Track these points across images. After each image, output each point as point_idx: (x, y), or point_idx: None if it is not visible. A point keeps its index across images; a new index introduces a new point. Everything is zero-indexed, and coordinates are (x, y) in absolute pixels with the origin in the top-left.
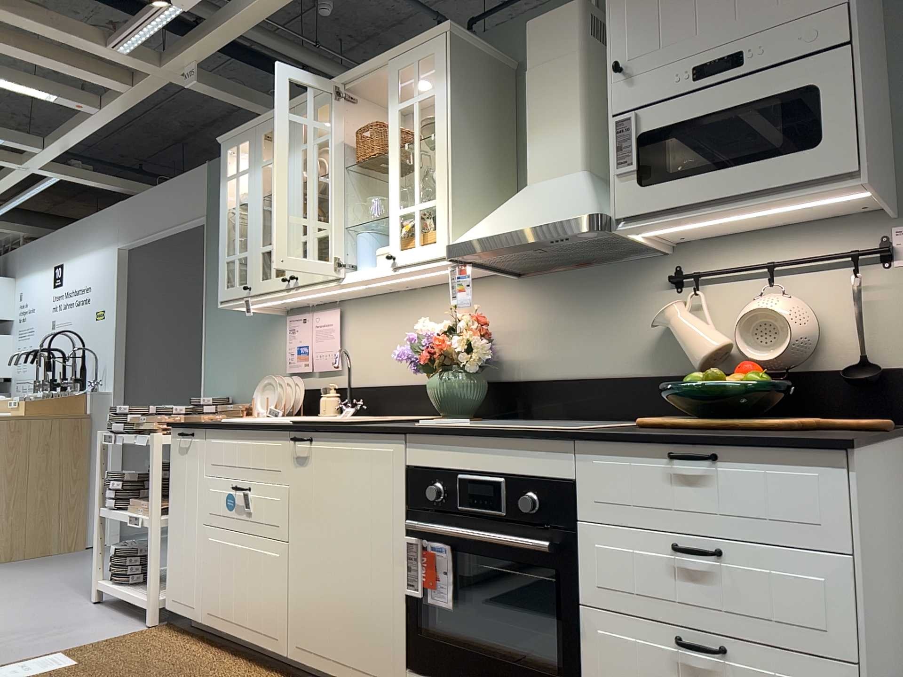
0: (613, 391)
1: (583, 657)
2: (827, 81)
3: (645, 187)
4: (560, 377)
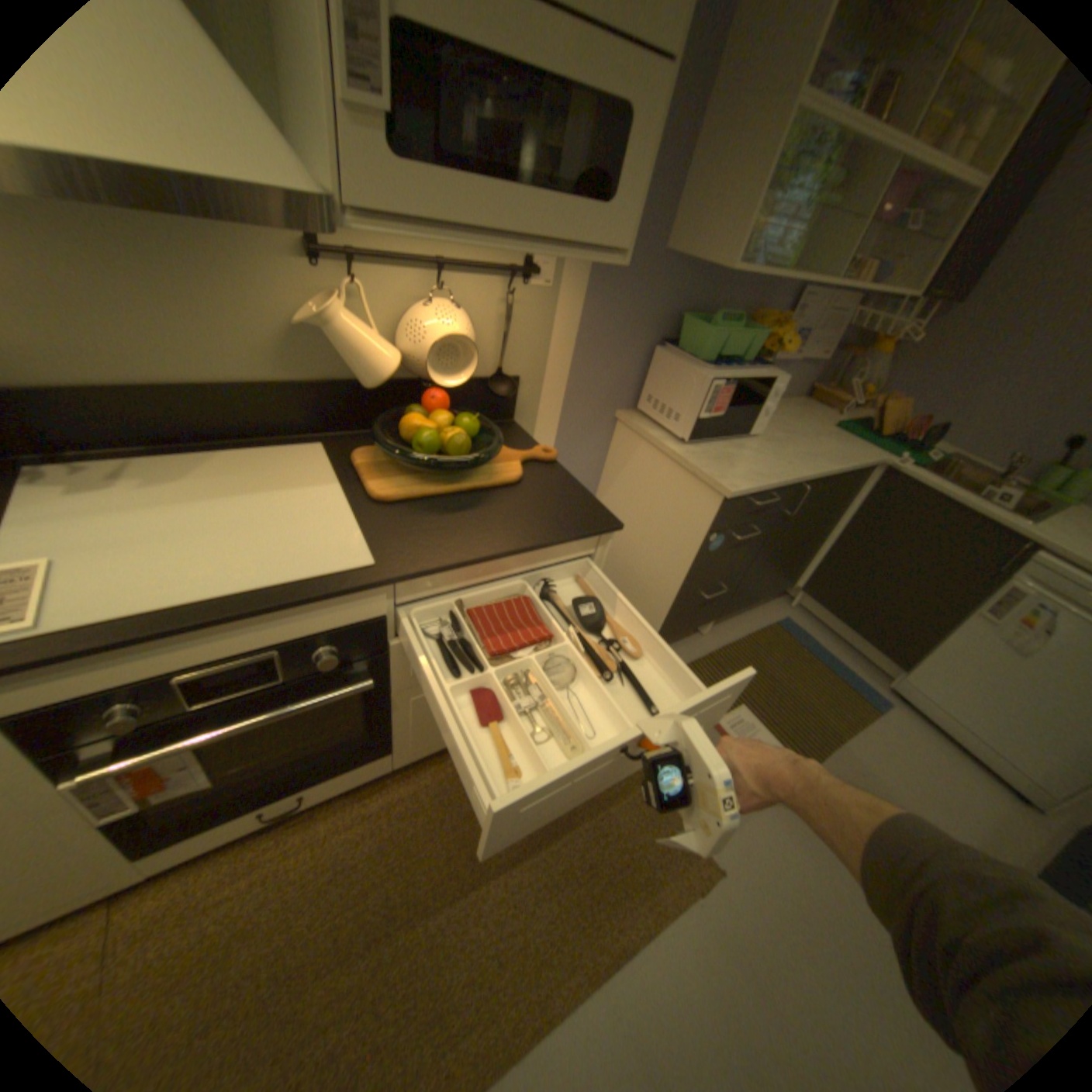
0: (225, 403)
1: (392, 720)
2: (647, 109)
3: (403, 159)
4: (103, 382)
